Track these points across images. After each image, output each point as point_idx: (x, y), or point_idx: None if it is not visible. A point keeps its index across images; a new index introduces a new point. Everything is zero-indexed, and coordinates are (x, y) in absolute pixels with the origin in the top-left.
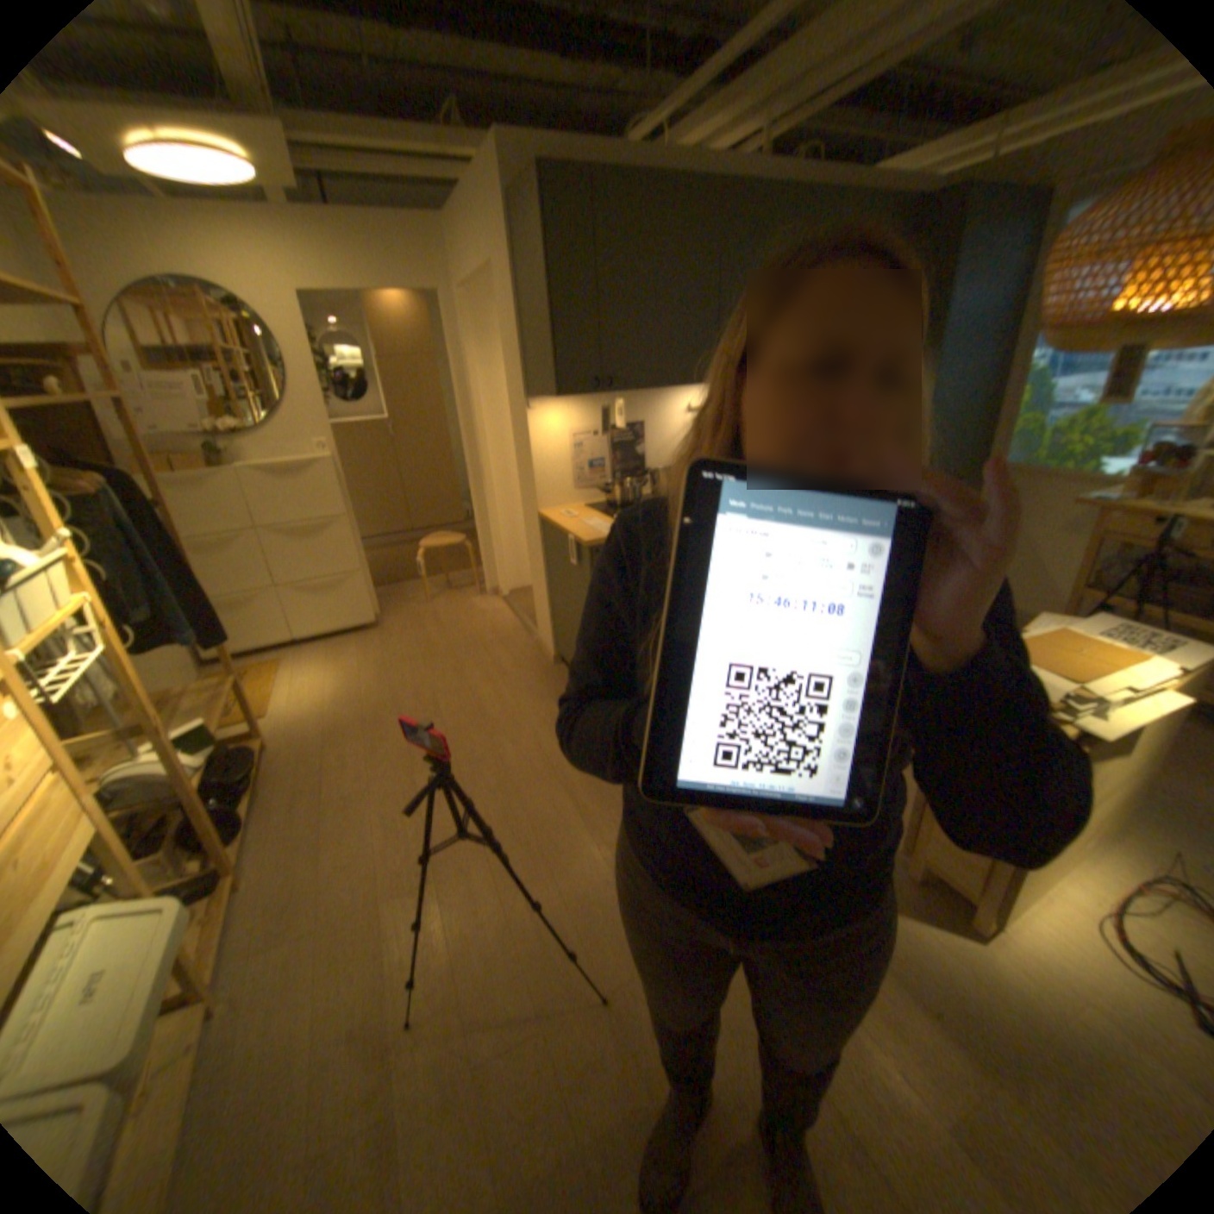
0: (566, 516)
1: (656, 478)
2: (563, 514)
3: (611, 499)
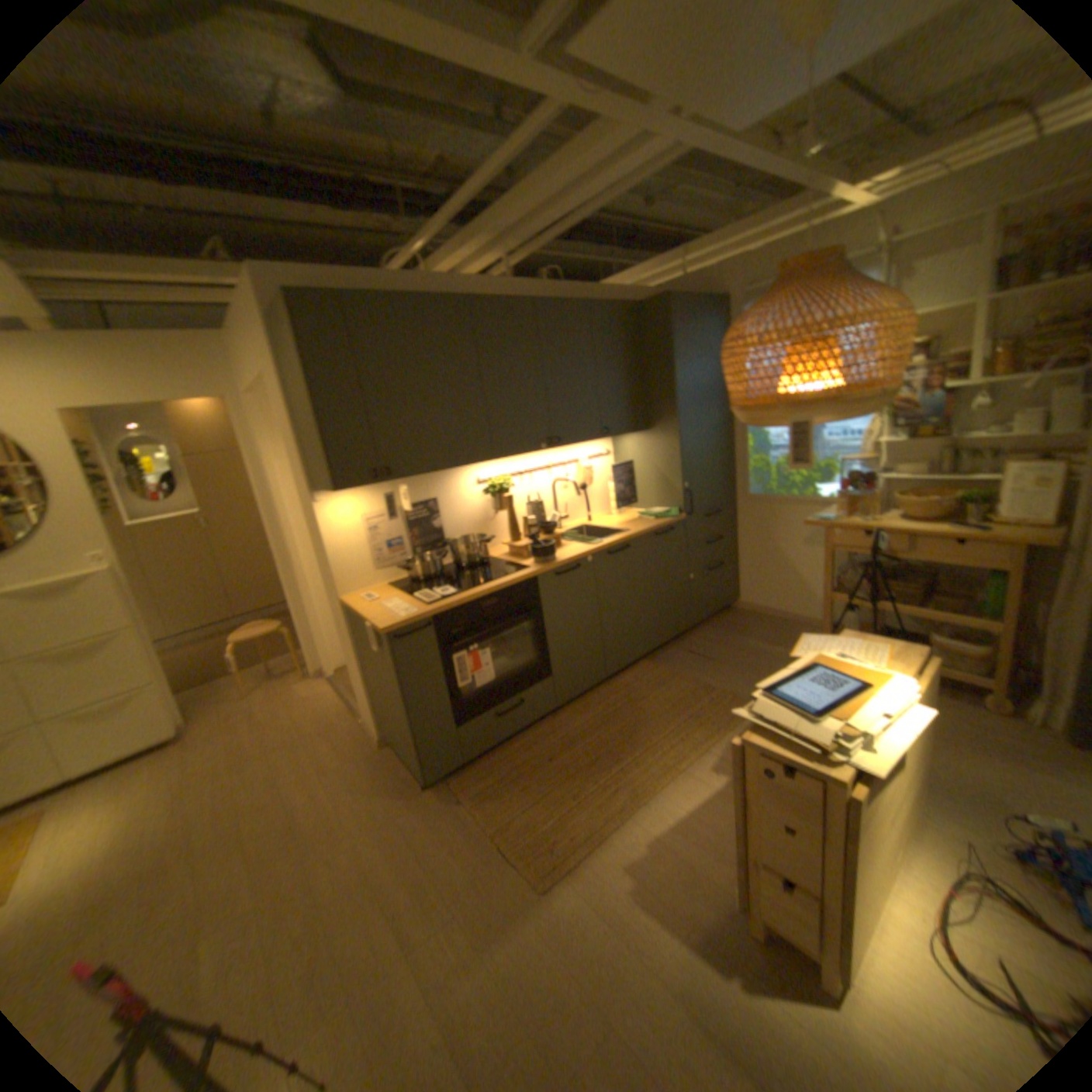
0: (367, 600)
1: (456, 549)
2: (365, 598)
3: (414, 575)
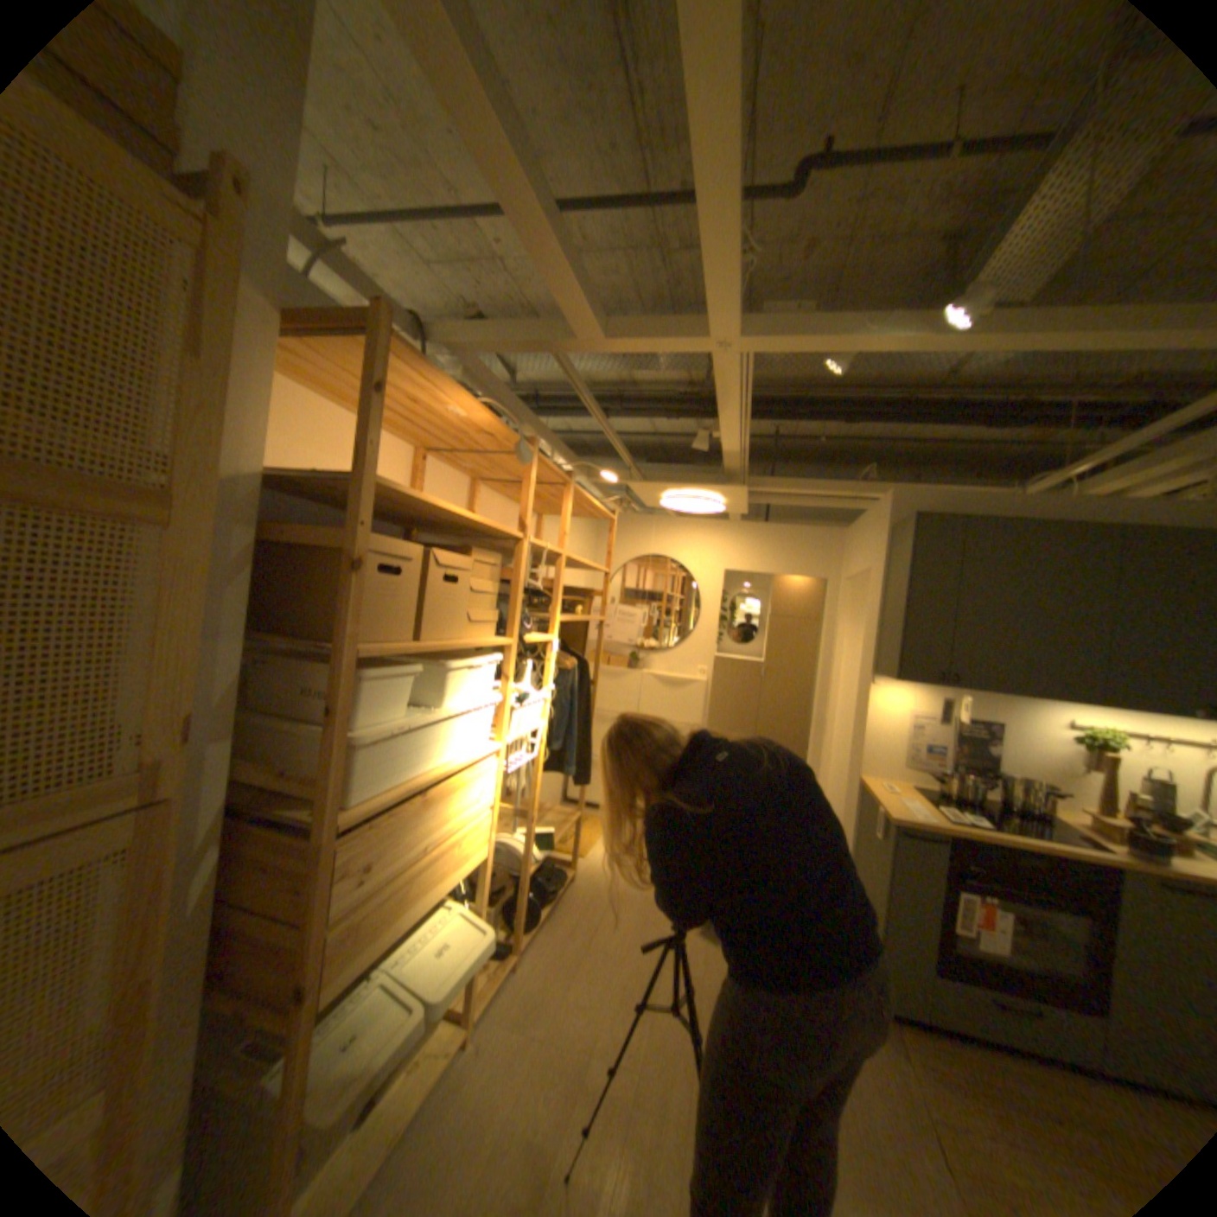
0: (887, 790)
1: (1010, 787)
2: (885, 787)
3: (946, 791)
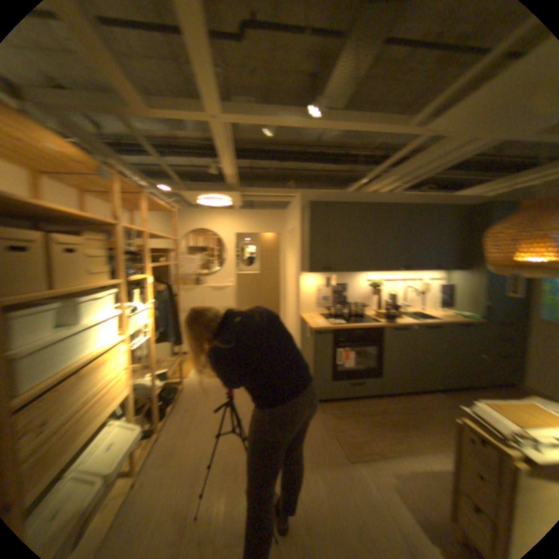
0: (308, 317)
1: (349, 306)
2: (308, 316)
3: (329, 312)
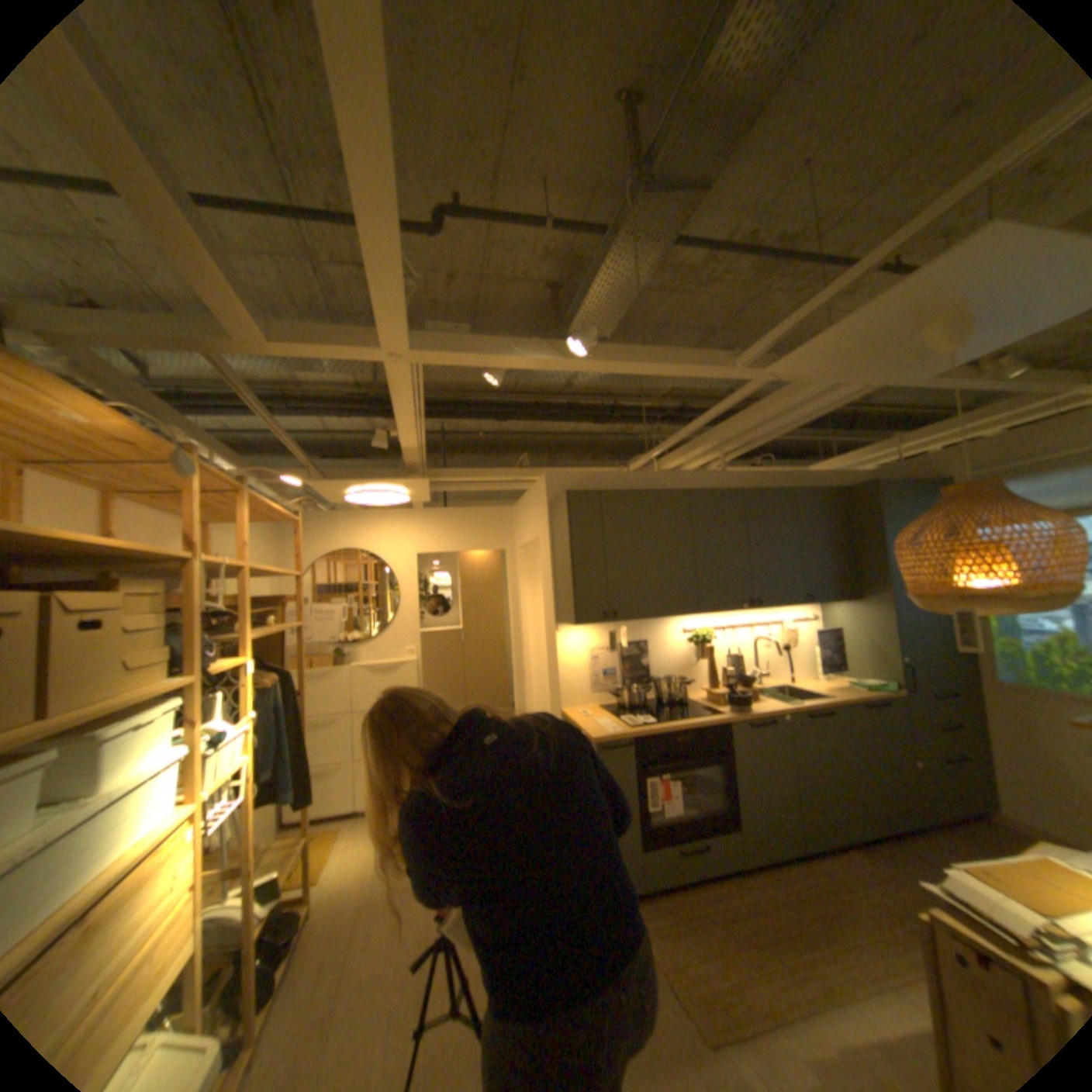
0: (583, 716)
1: (658, 686)
2: (580, 714)
3: (621, 702)
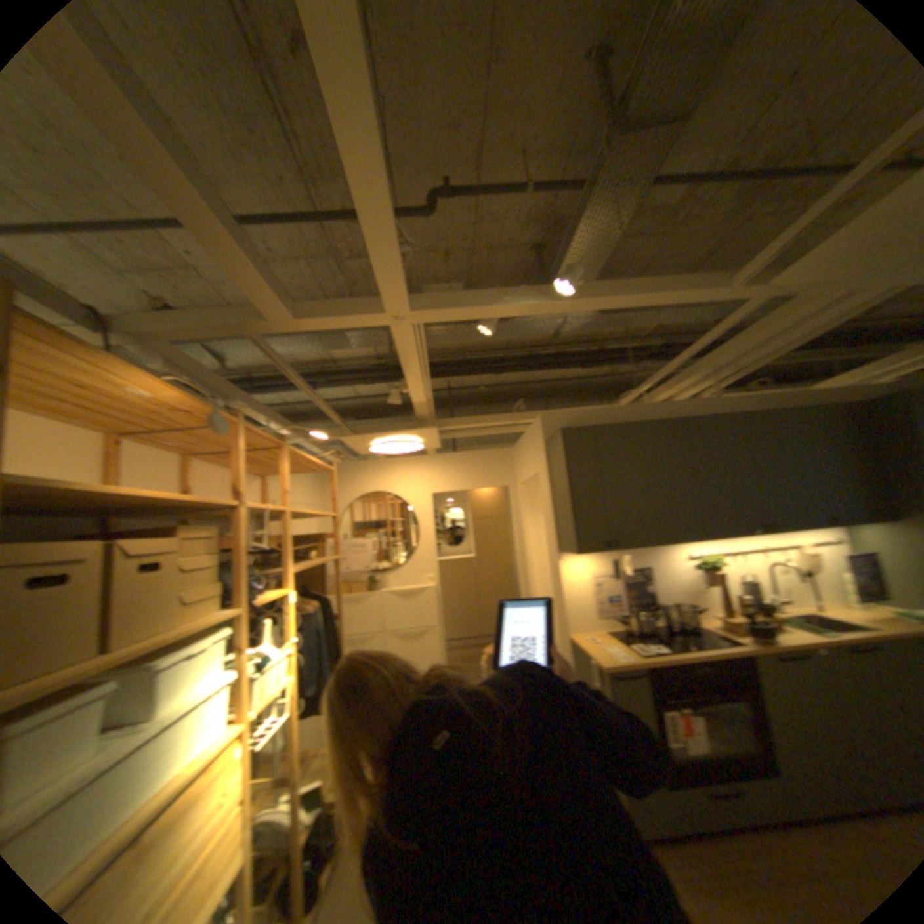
0: (592, 642)
1: (669, 614)
2: (590, 640)
3: (630, 629)
